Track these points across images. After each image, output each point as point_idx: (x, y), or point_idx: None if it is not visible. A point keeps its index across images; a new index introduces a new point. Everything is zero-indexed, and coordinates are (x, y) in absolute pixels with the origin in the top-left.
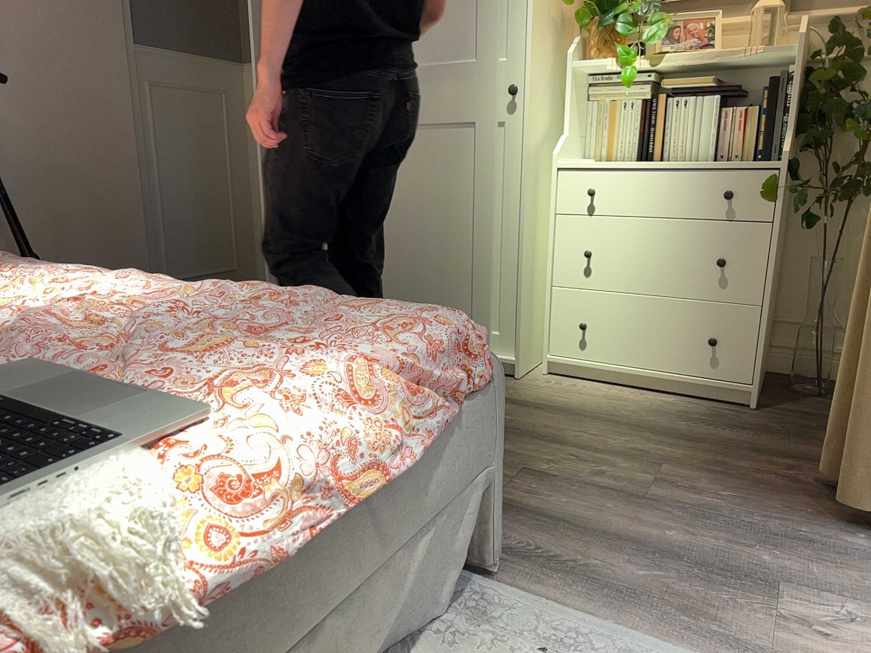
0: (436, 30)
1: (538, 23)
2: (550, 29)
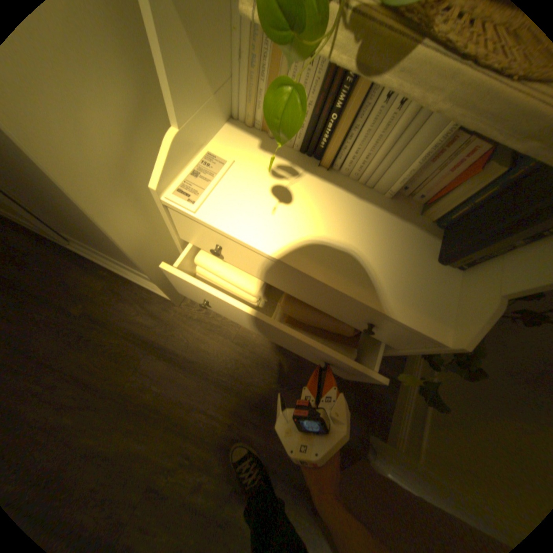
0: None
1: None
2: None
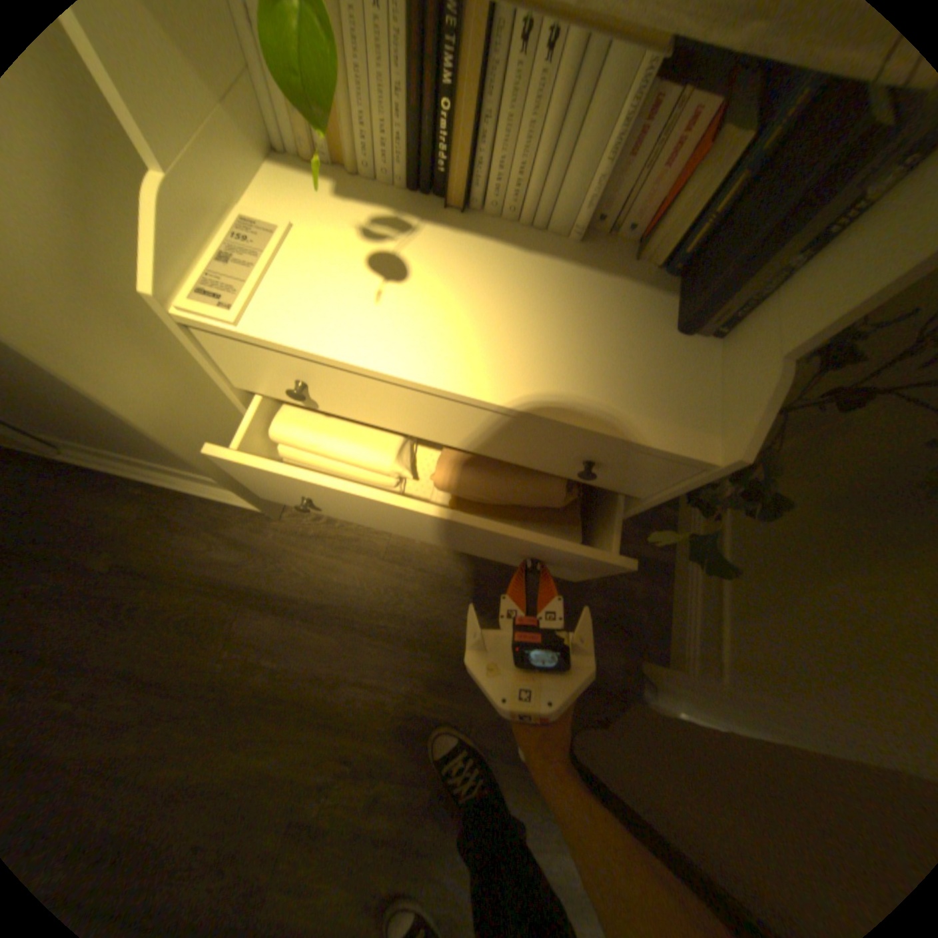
0: None
1: None
2: None
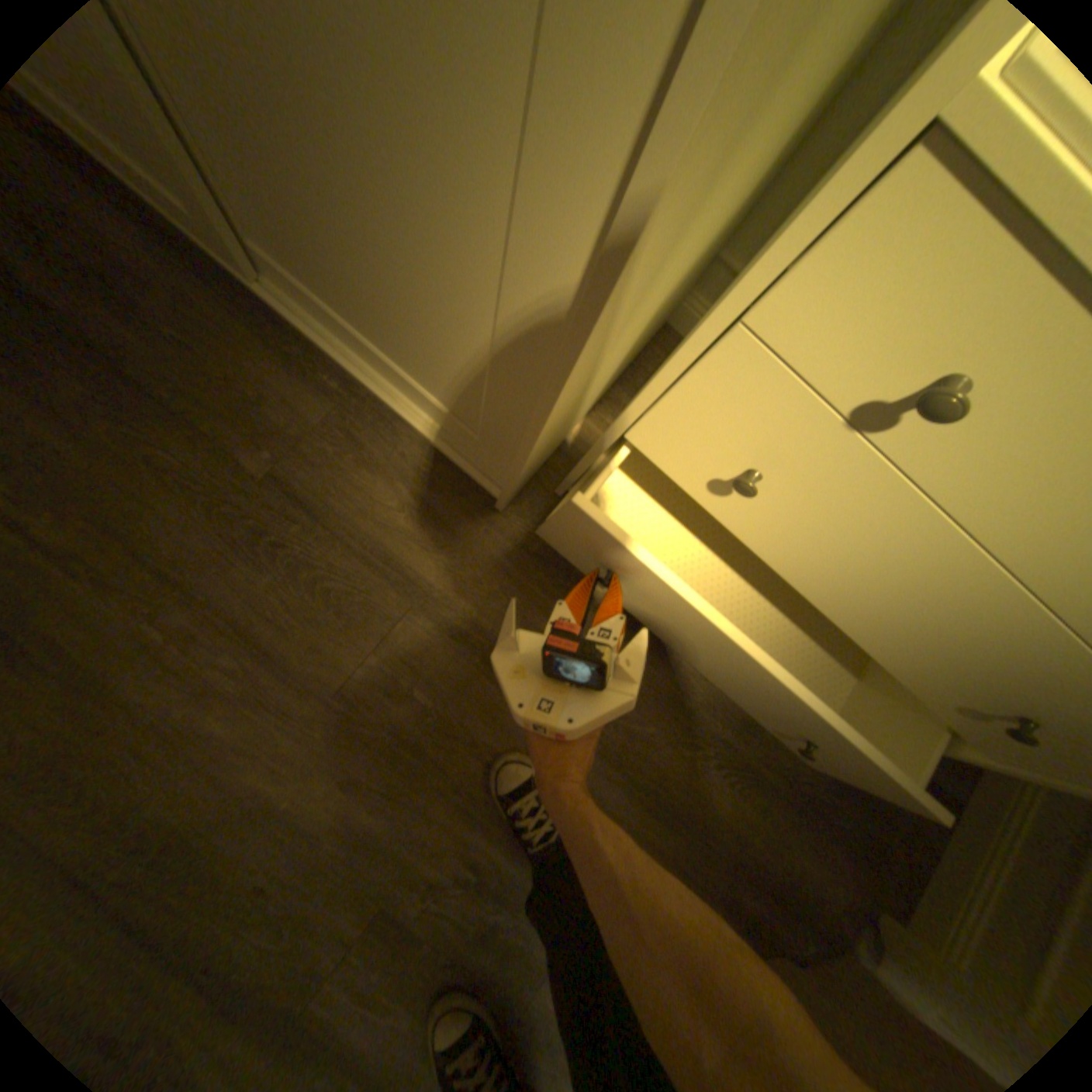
0: None
1: None
2: None
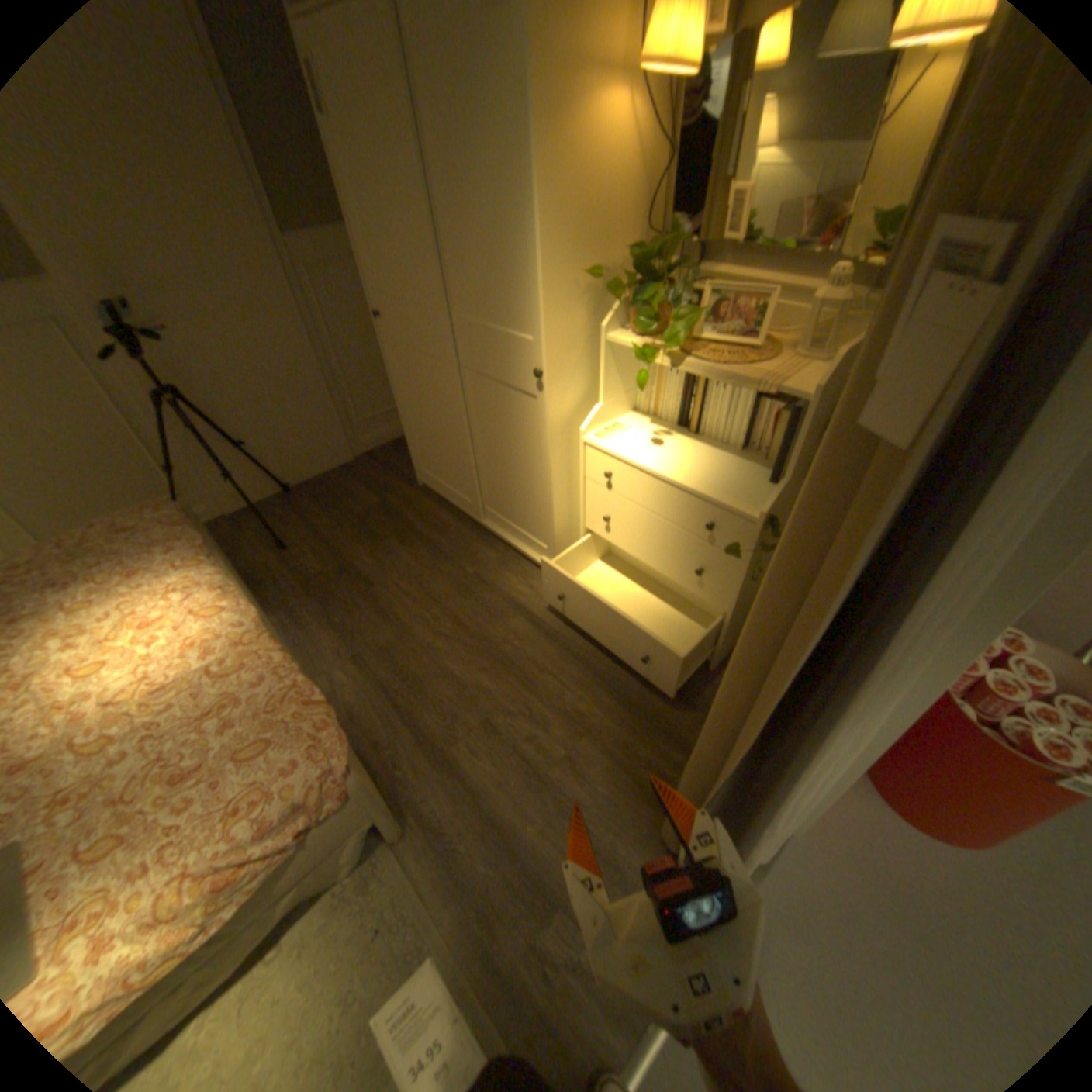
0: (479, 288)
1: (559, 308)
2: (582, 300)
